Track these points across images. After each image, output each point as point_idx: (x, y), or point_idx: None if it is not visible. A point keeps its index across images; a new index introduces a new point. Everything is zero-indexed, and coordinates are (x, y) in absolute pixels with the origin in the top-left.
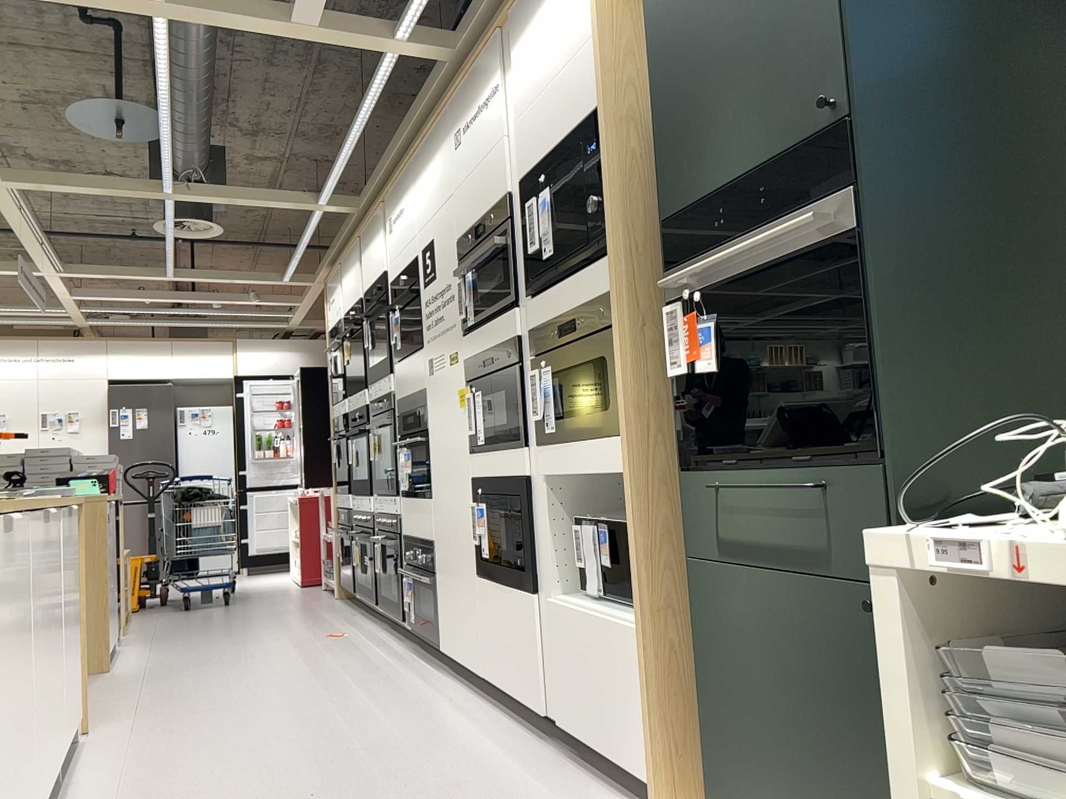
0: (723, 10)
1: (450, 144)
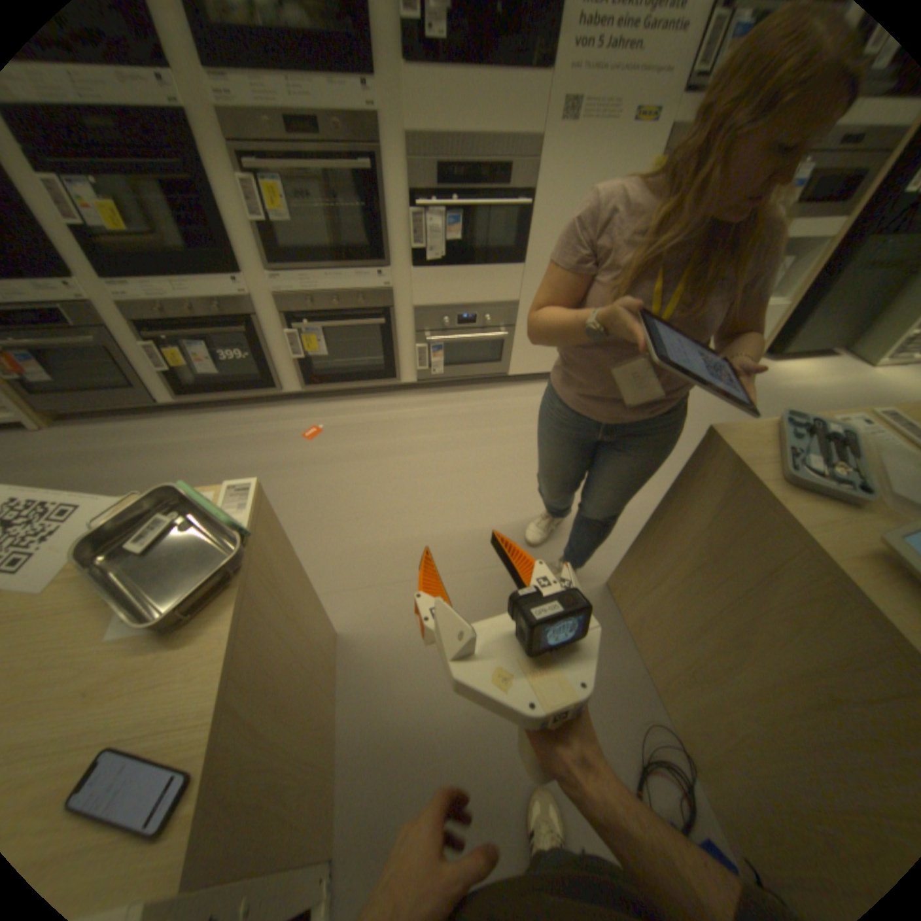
0: None
1: None
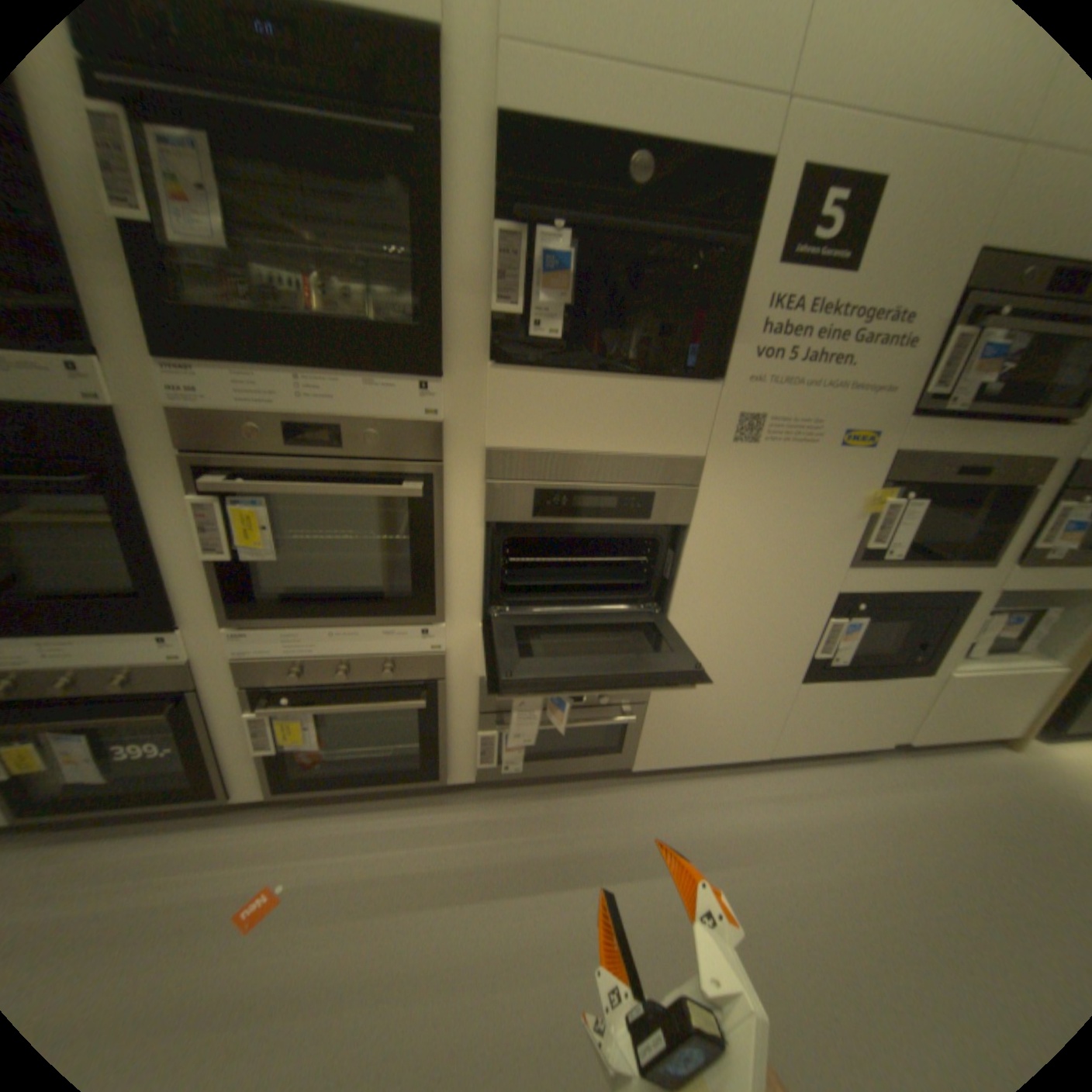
0: None
1: None
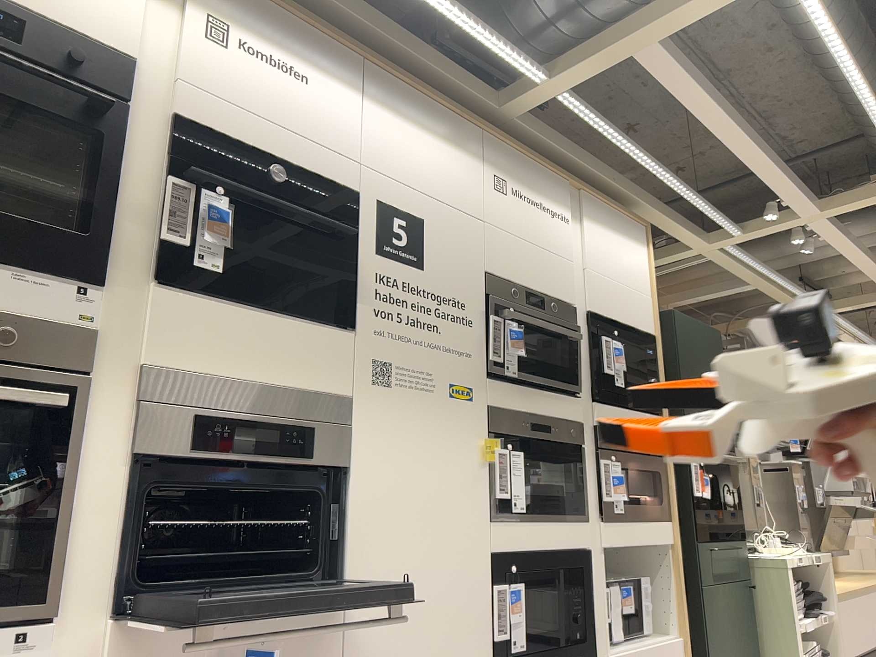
0: (700, 358)
1: (483, 169)
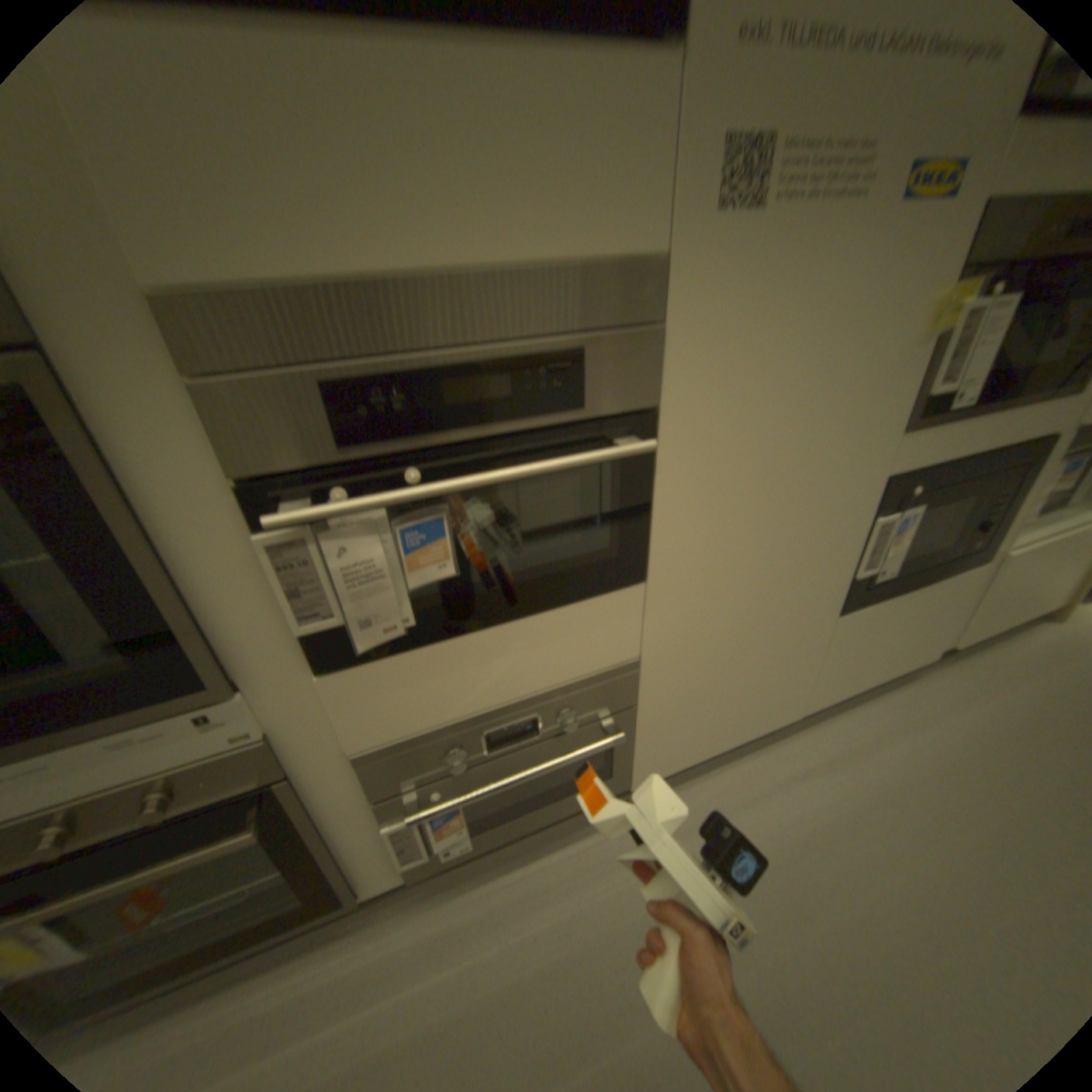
0: None
1: None
